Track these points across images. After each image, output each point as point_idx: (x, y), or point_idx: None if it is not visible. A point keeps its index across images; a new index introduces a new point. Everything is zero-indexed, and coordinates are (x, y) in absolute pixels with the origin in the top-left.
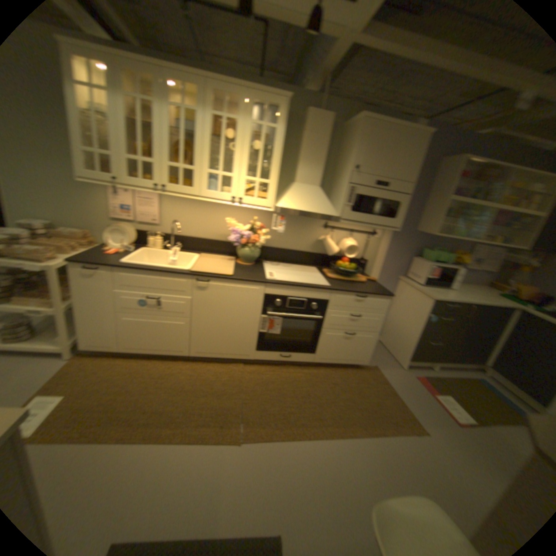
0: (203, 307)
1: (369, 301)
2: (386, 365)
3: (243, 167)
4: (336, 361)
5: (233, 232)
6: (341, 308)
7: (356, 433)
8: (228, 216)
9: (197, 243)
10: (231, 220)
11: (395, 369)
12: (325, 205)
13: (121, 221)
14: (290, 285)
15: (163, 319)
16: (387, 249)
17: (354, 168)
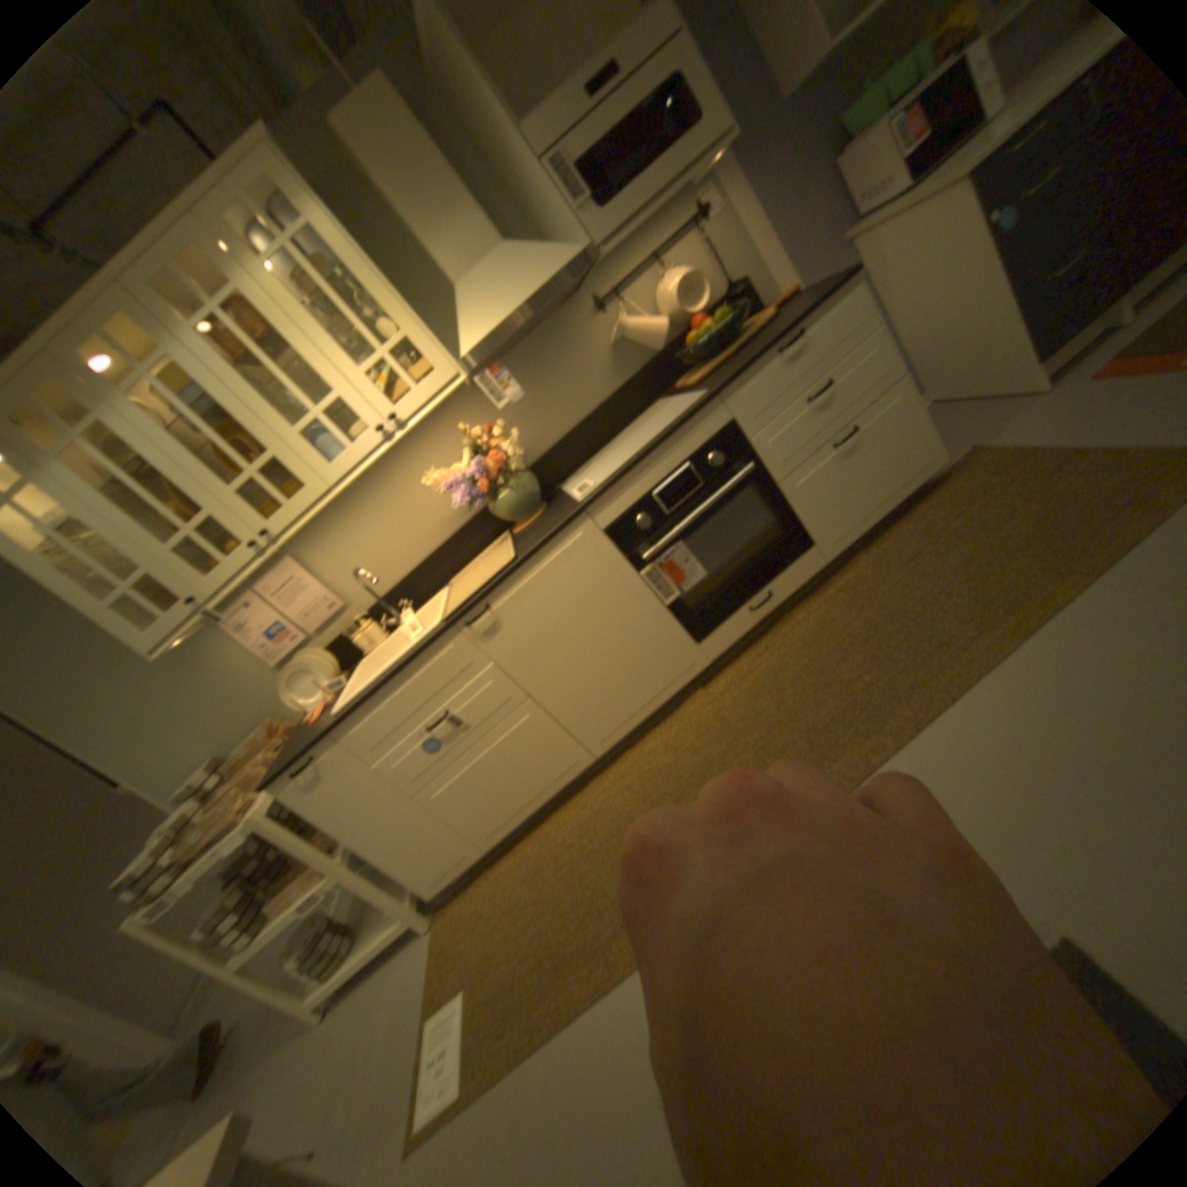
0: (531, 654)
1: (820, 331)
2: (996, 423)
3: (341, 353)
4: (878, 514)
5: (456, 485)
6: (778, 404)
7: (1054, 599)
8: (429, 471)
9: (433, 567)
10: (437, 473)
11: (1026, 410)
12: (546, 254)
13: (299, 650)
14: (632, 464)
15: (494, 734)
16: (764, 208)
17: (518, 115)
